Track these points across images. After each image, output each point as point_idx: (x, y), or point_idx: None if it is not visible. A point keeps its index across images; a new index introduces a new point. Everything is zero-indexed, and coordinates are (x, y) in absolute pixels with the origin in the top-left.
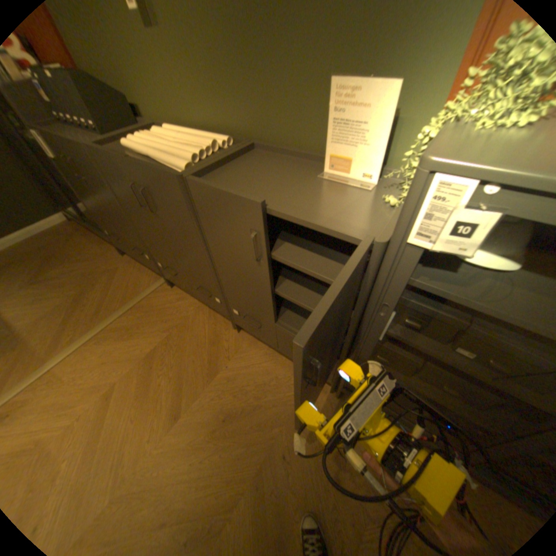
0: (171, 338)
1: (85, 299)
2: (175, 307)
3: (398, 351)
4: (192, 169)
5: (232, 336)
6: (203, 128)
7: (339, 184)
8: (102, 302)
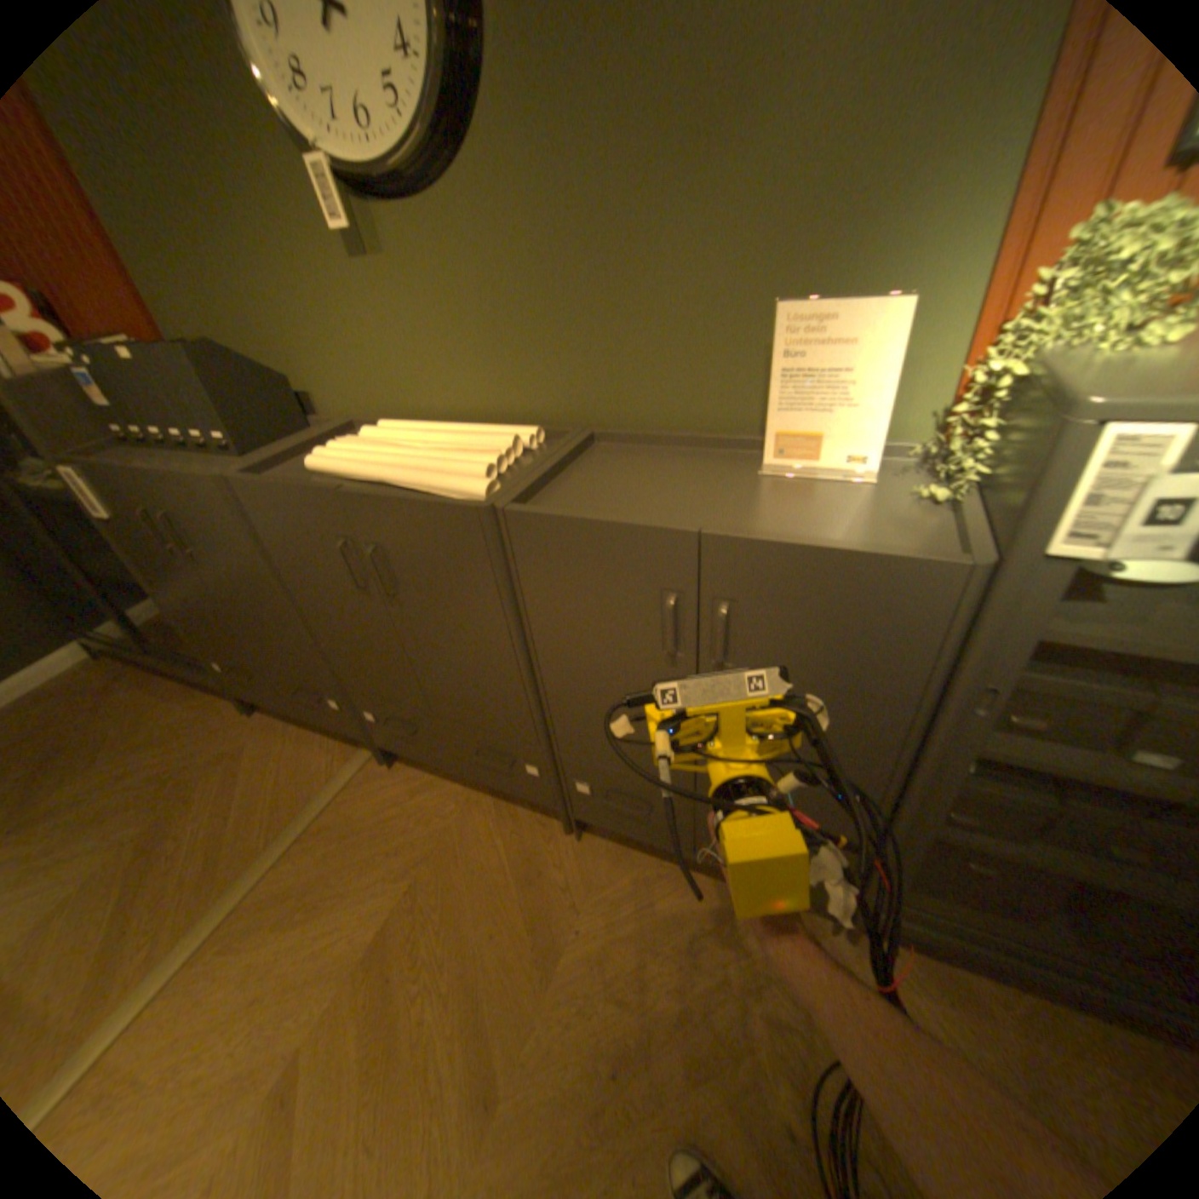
0: (420, 891)
1: (171, 839)
2: (411, 812)
3: (1002, 793)
4: (502, 493)
5: (567, 852)
6: (468, 418)
7: (801, 482)
8: (219, 839)
